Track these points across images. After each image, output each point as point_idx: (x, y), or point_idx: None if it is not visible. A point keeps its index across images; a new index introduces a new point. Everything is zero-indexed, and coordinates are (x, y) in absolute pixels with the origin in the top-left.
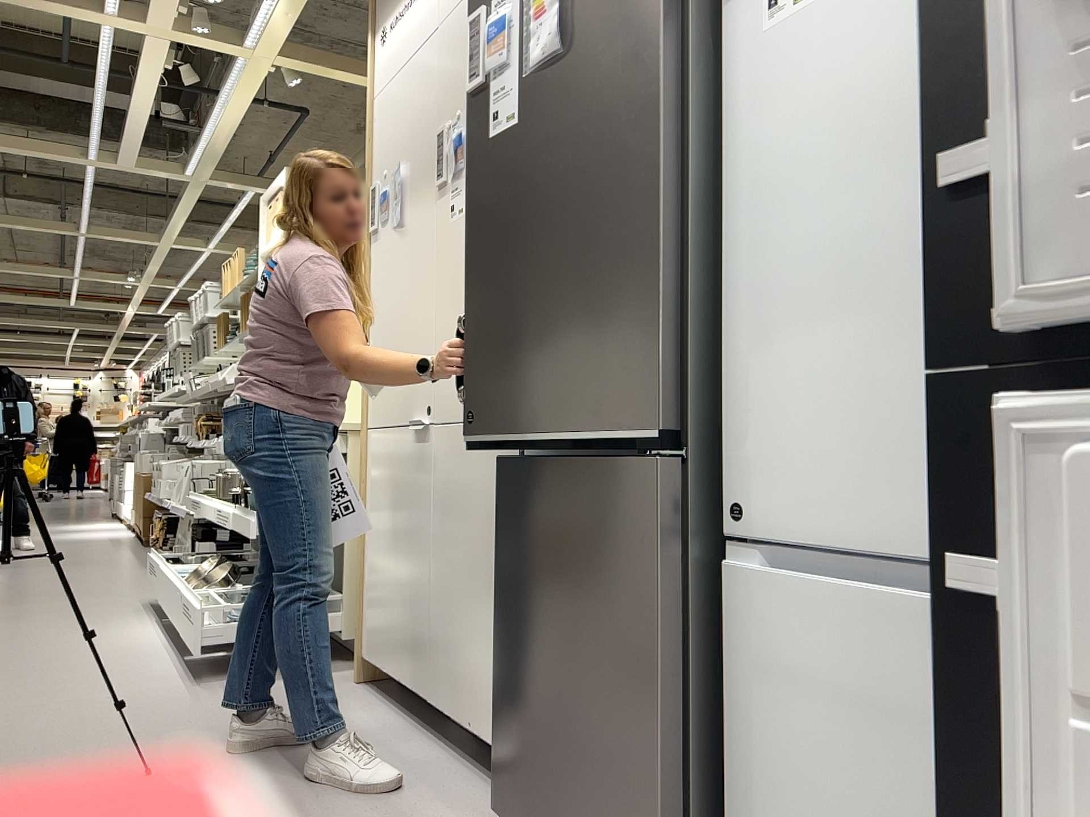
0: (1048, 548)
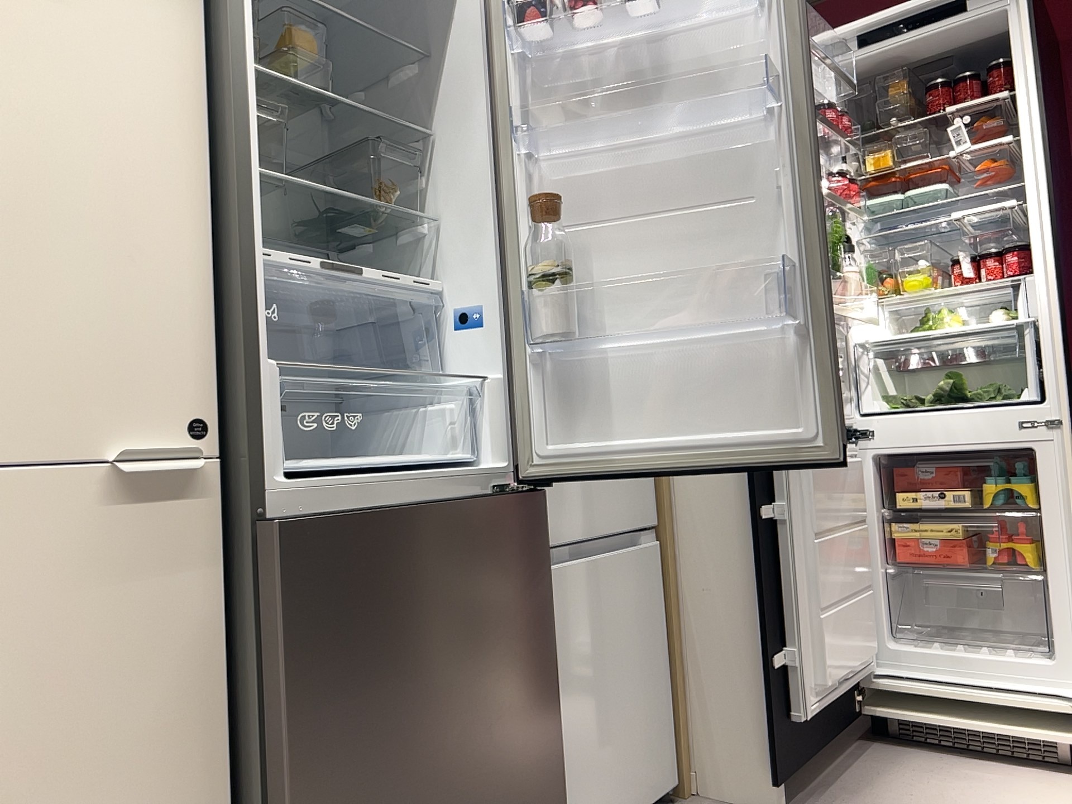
0: (790, 490)
